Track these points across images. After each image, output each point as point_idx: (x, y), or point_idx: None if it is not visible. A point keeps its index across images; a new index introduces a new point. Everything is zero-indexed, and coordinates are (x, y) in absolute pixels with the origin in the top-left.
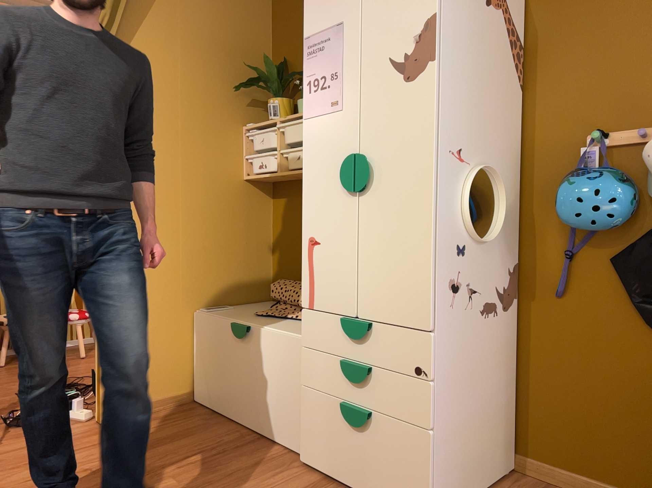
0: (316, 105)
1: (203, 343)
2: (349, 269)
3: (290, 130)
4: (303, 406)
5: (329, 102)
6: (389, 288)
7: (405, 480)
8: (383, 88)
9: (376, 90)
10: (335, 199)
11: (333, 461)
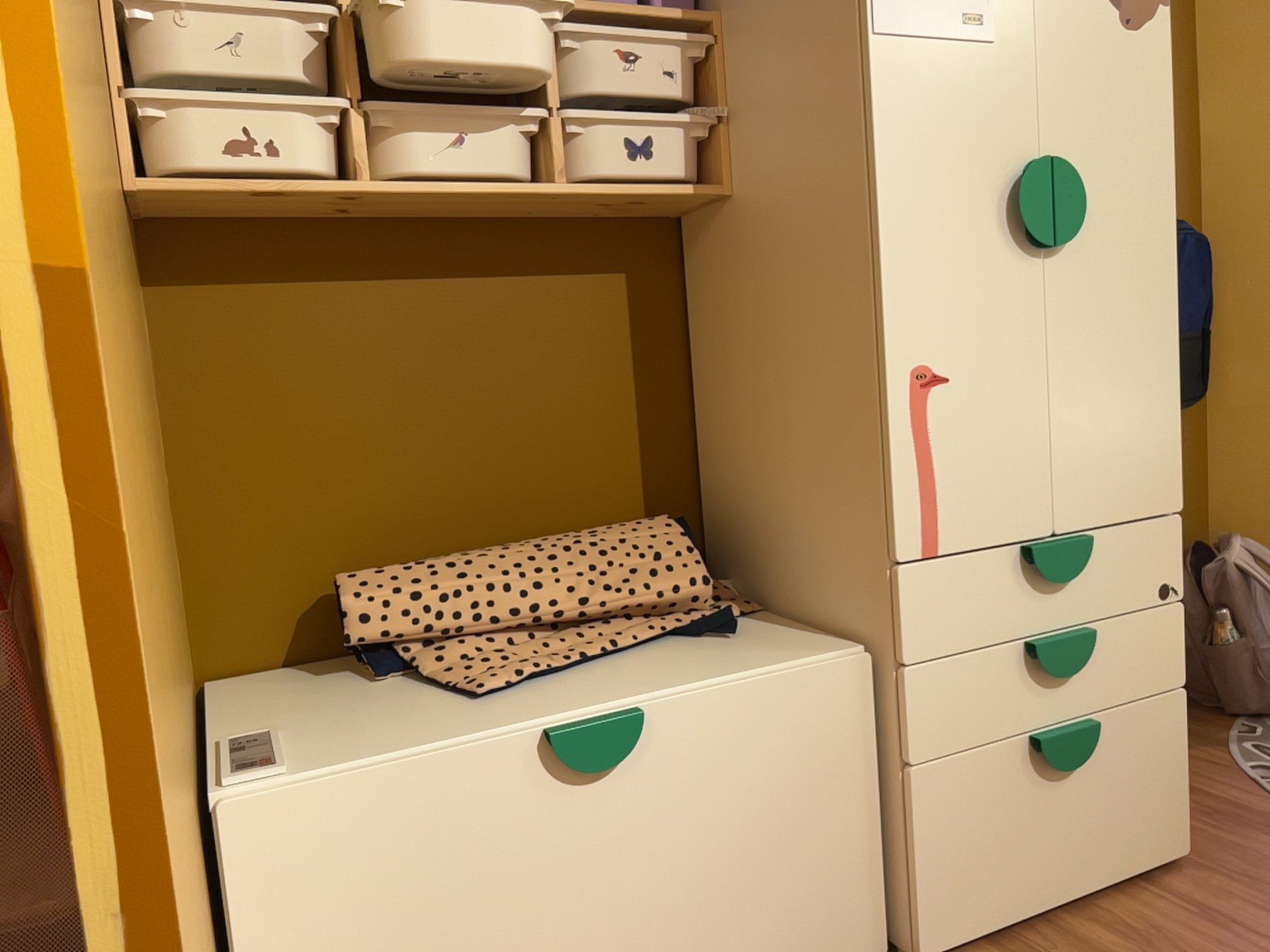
0: (917, 7)
1: (327, 911)
2: (1033, 431)
3: (418, 41)
4: (911, 819)
5: (959, 12)
6: (1116, 451)
7: (1154, 799)
8: (1084, 24)
9: (1069, 23)
10: (987, 265)
11: (1015, 883)
